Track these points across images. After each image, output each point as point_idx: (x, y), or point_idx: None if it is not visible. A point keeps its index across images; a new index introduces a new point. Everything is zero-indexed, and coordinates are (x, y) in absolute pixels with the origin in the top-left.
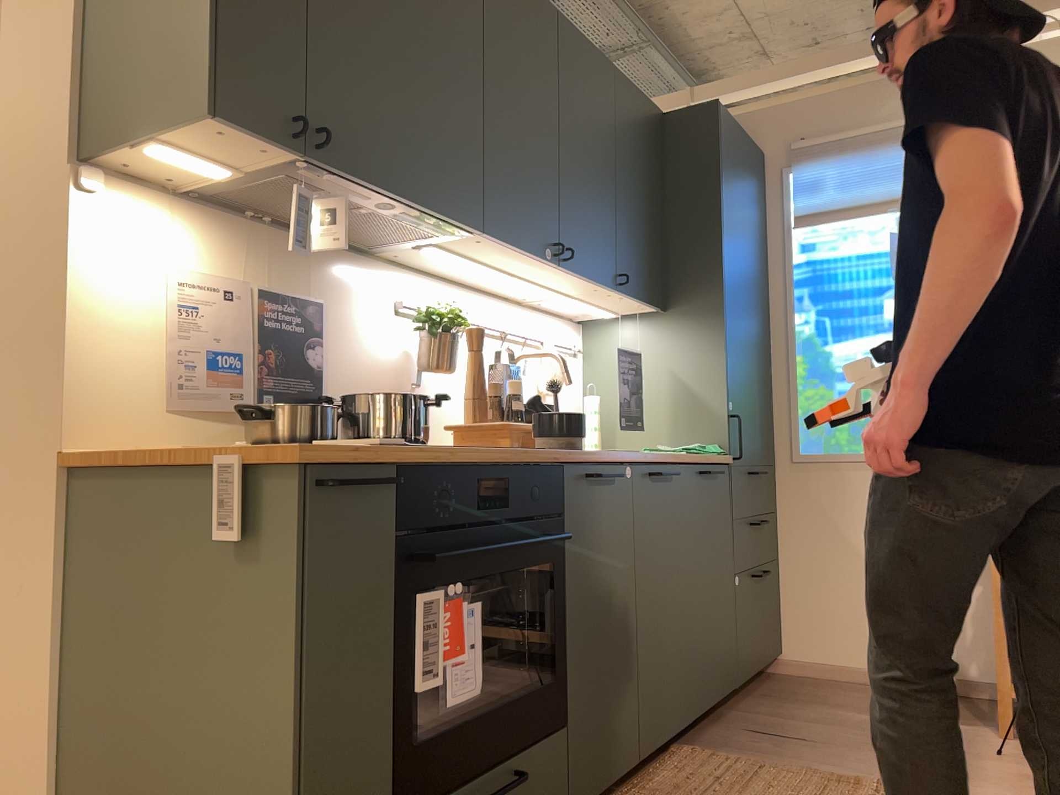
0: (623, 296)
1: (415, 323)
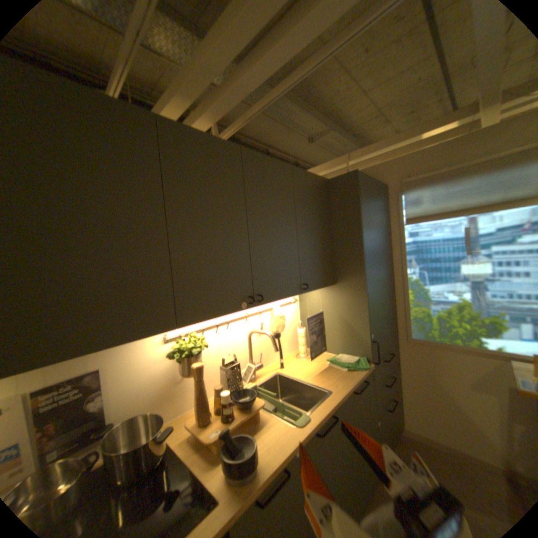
0: (308, 291)
1: (171, 355)
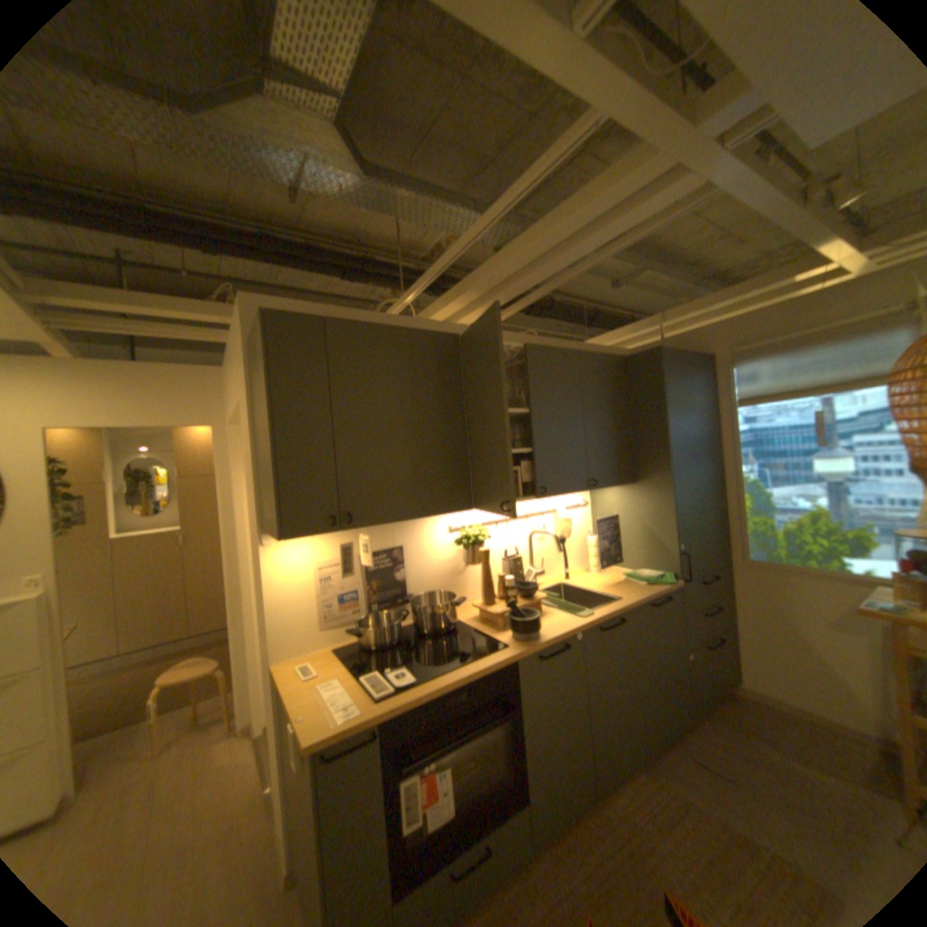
0: (597, 489)
1: (457, 542)
